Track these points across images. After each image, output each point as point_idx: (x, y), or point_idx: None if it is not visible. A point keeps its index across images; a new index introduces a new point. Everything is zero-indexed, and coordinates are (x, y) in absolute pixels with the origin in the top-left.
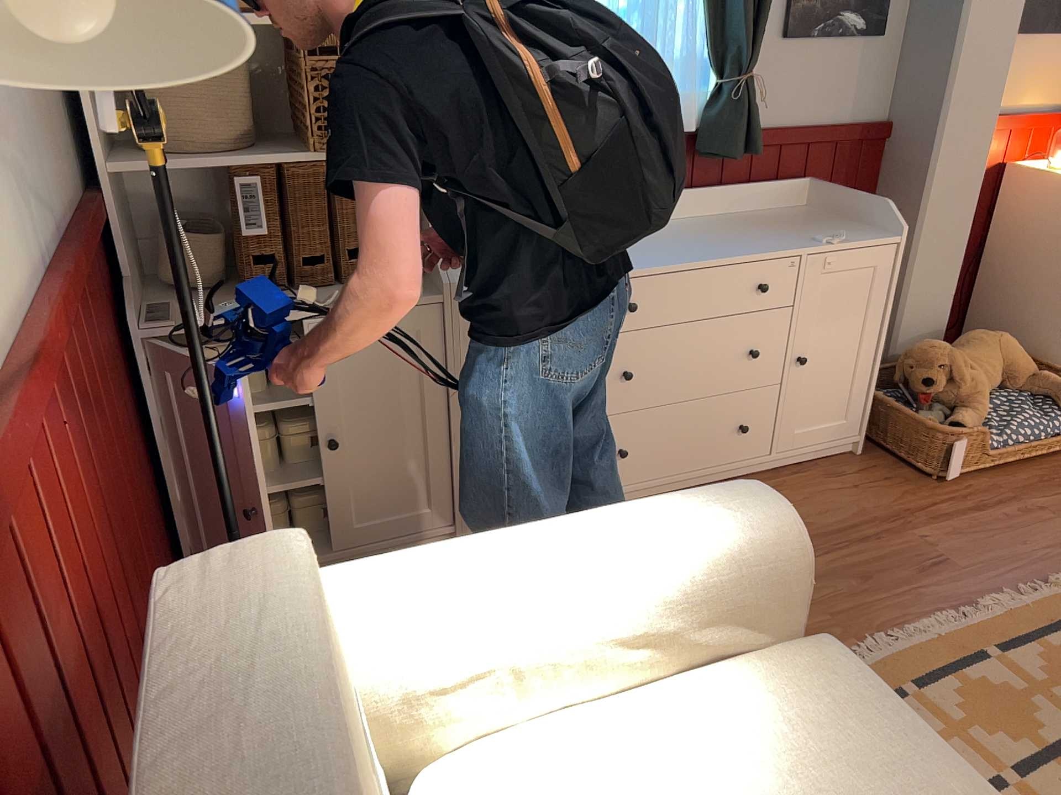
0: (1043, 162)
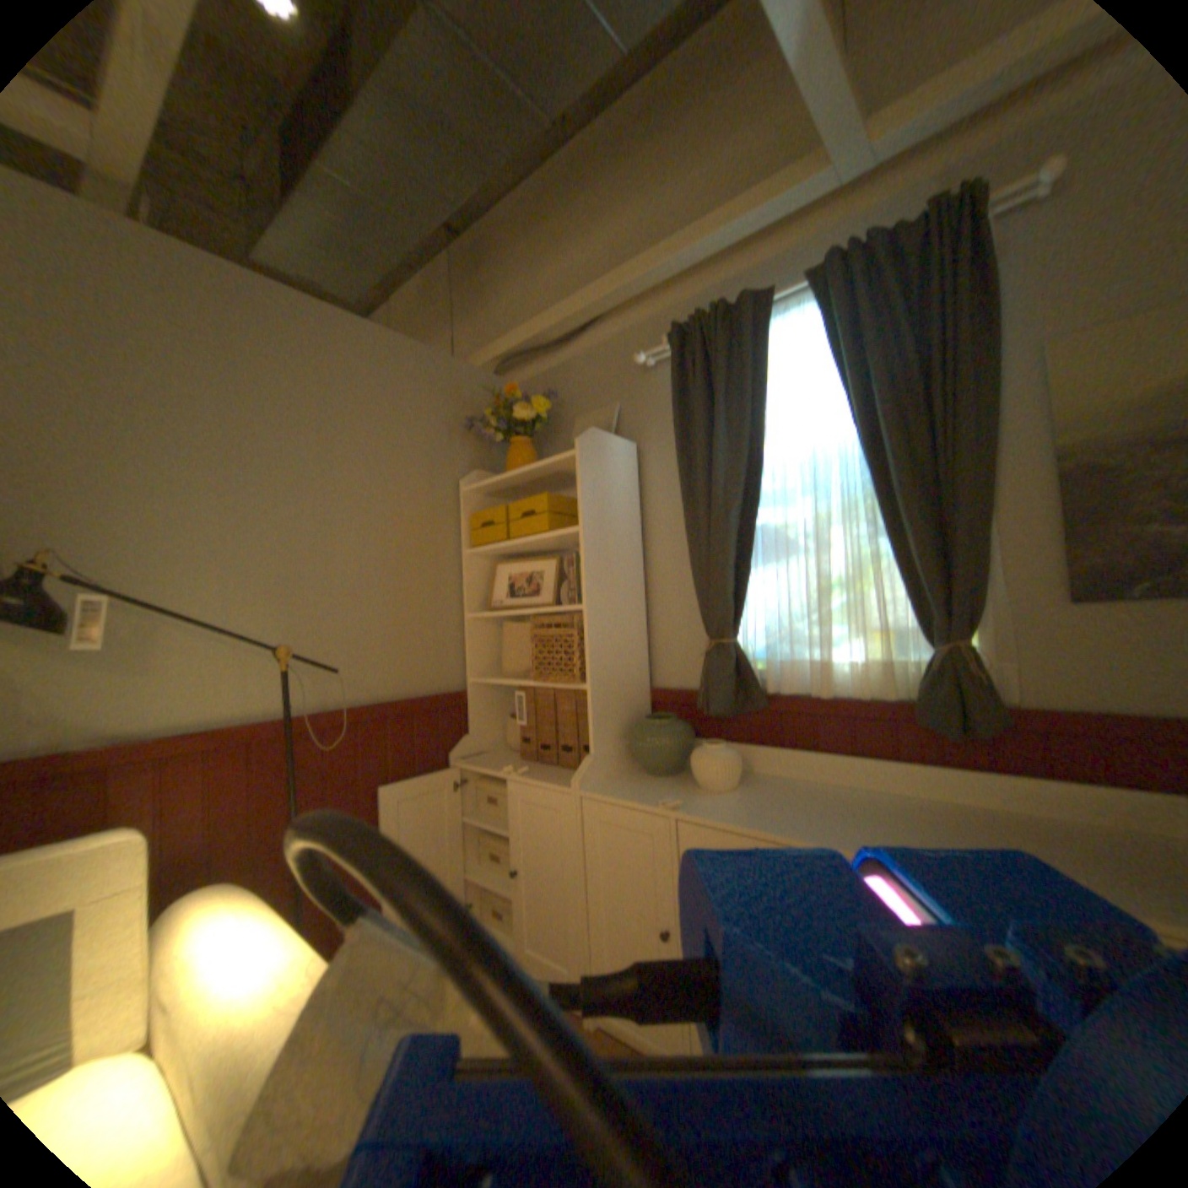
0: None
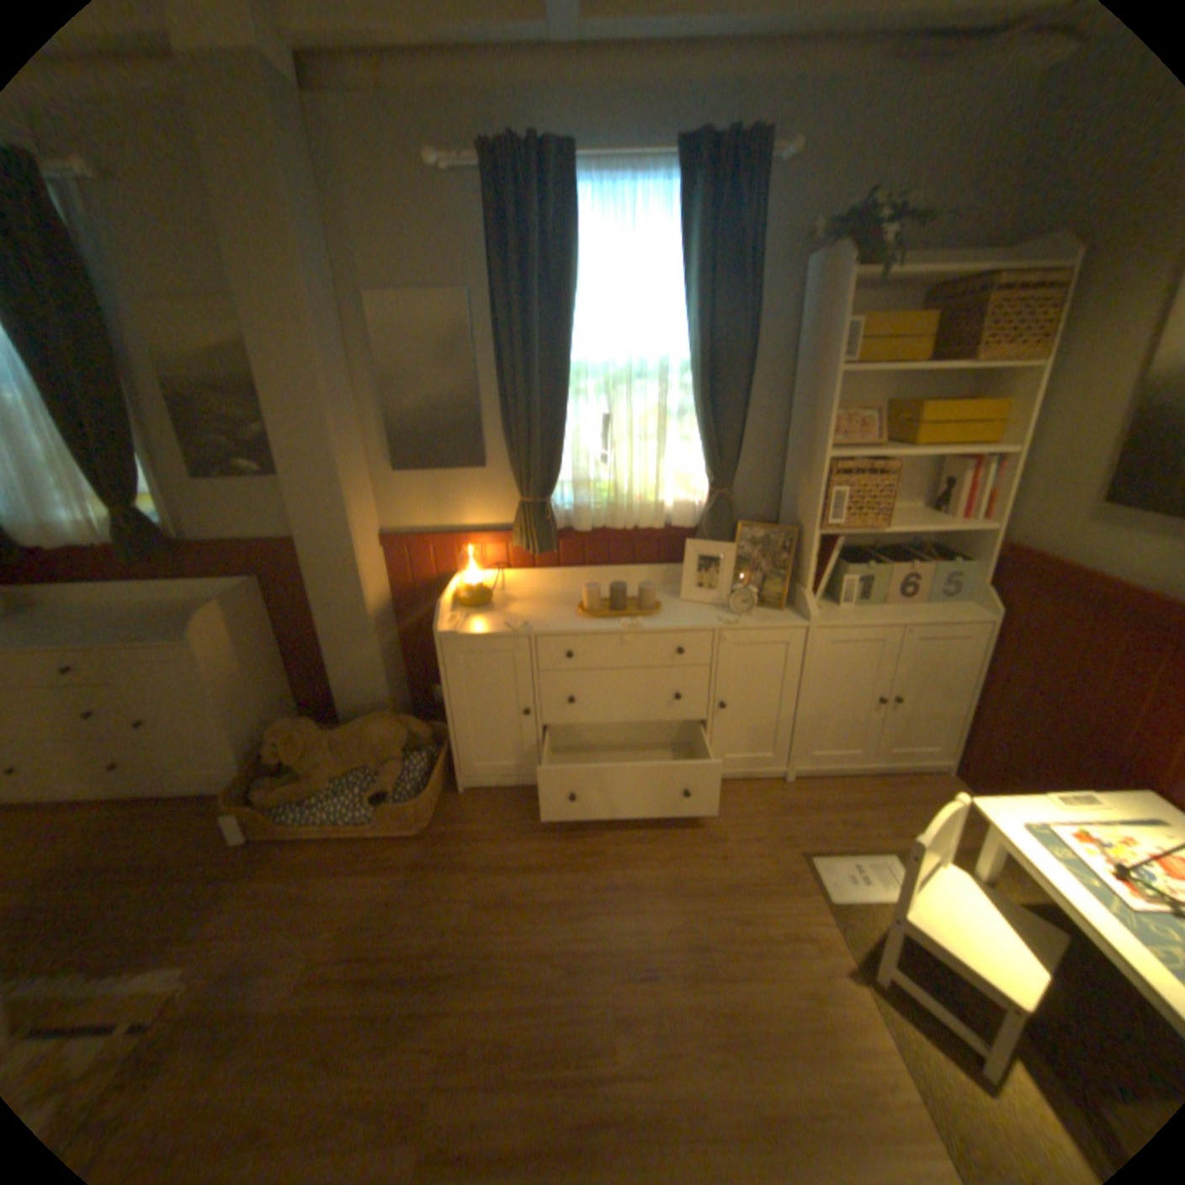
0: (487, 573)
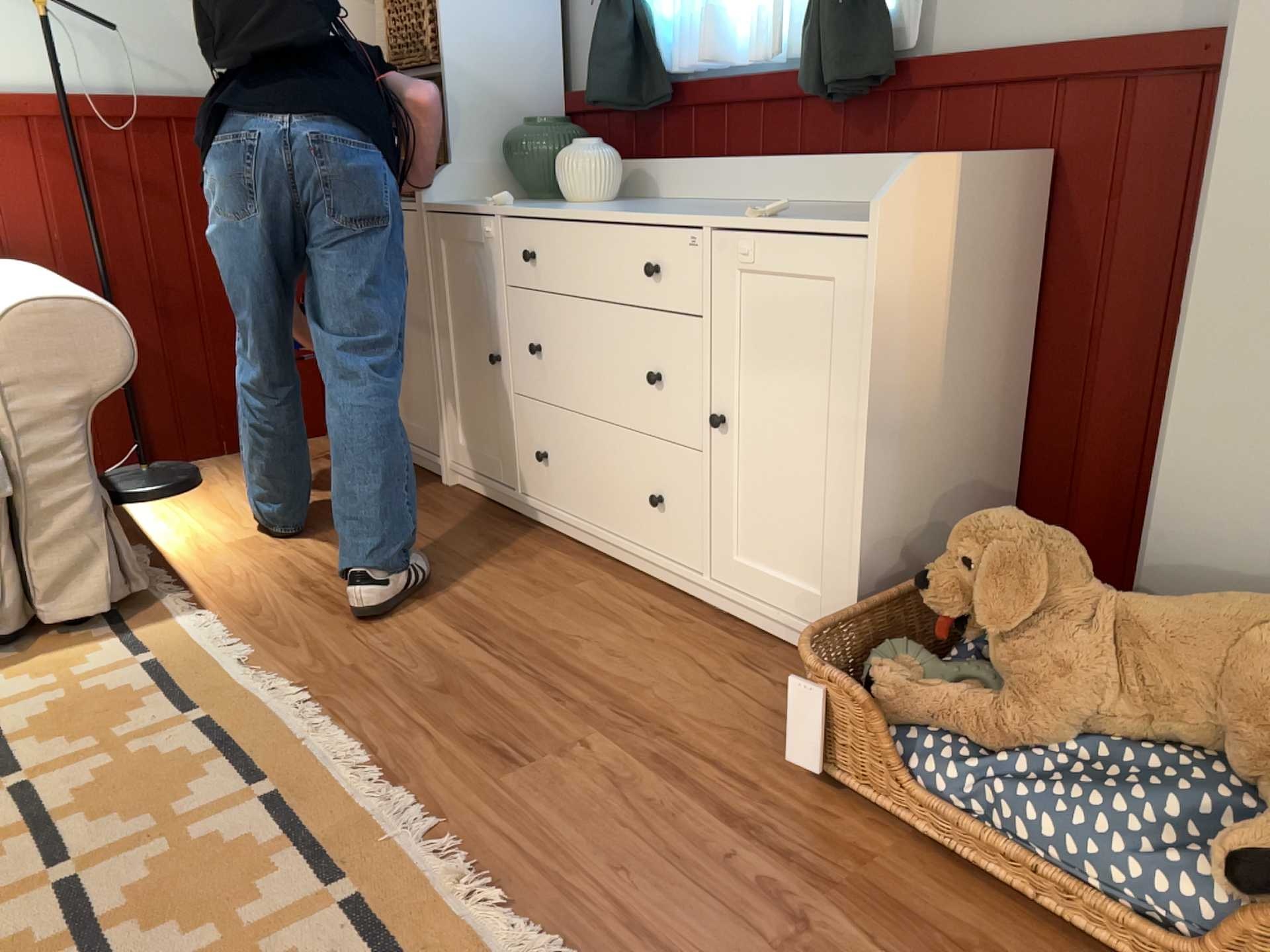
0: None
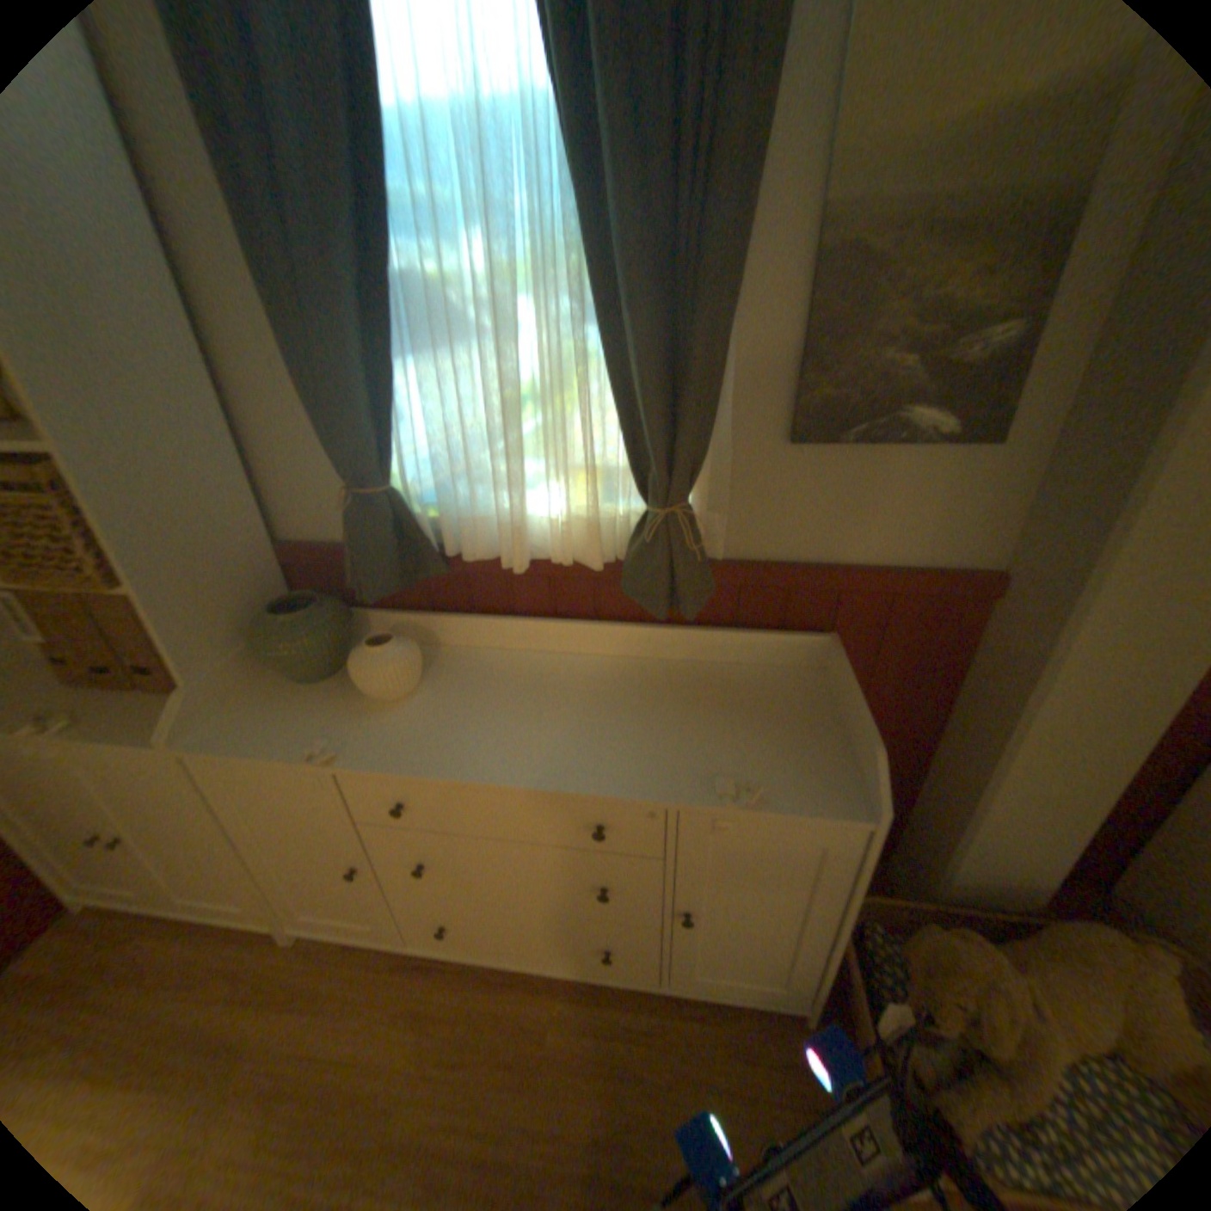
0: None
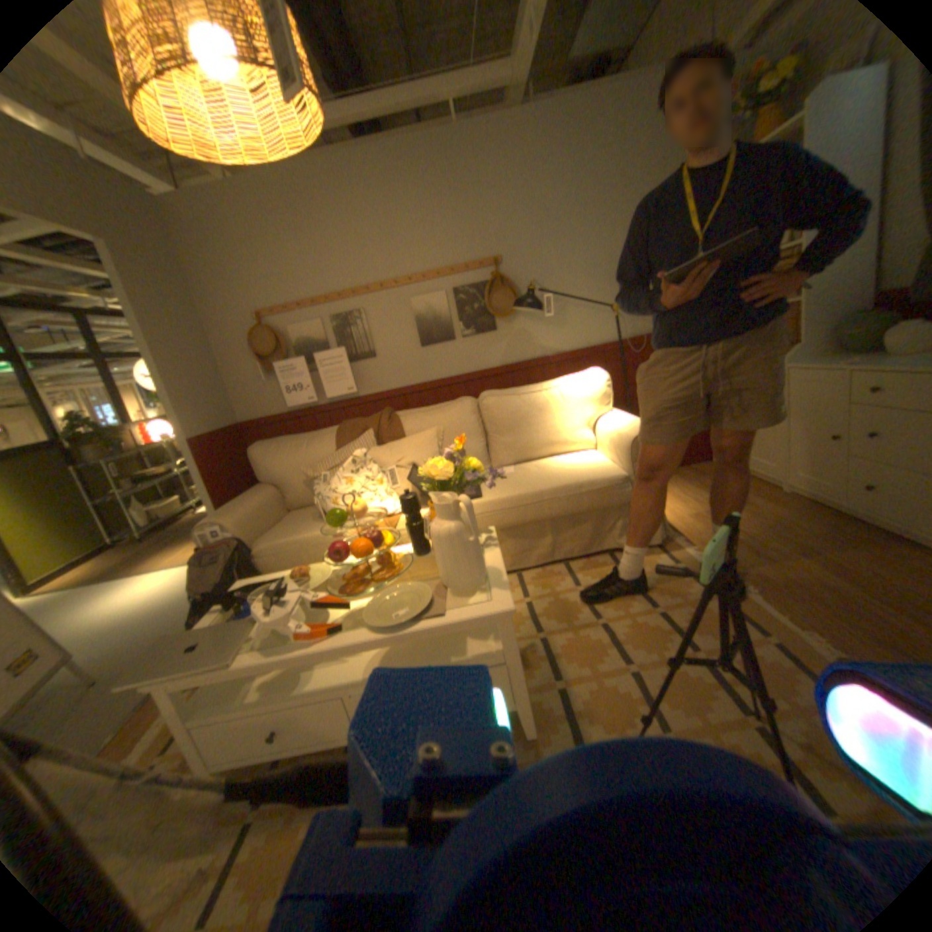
0: None
